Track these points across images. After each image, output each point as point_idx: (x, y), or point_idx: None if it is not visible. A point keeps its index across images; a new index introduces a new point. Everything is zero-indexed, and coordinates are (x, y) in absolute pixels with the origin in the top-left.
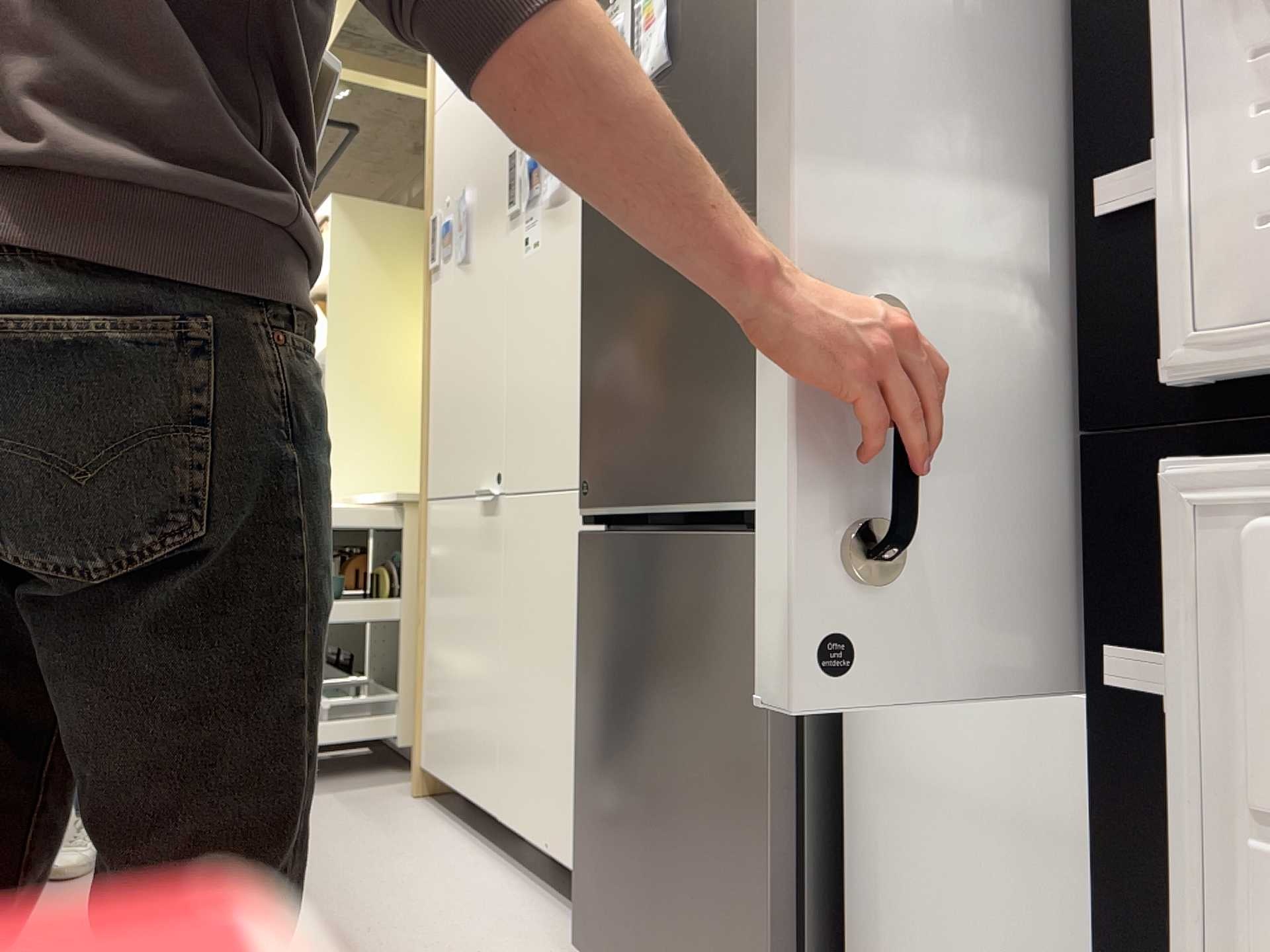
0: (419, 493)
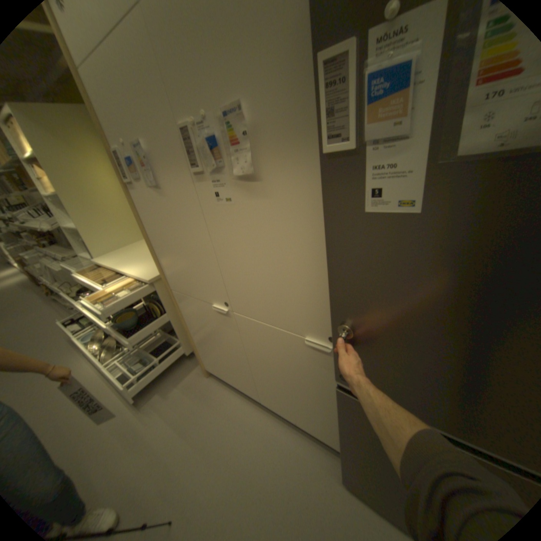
0: (156, 273)
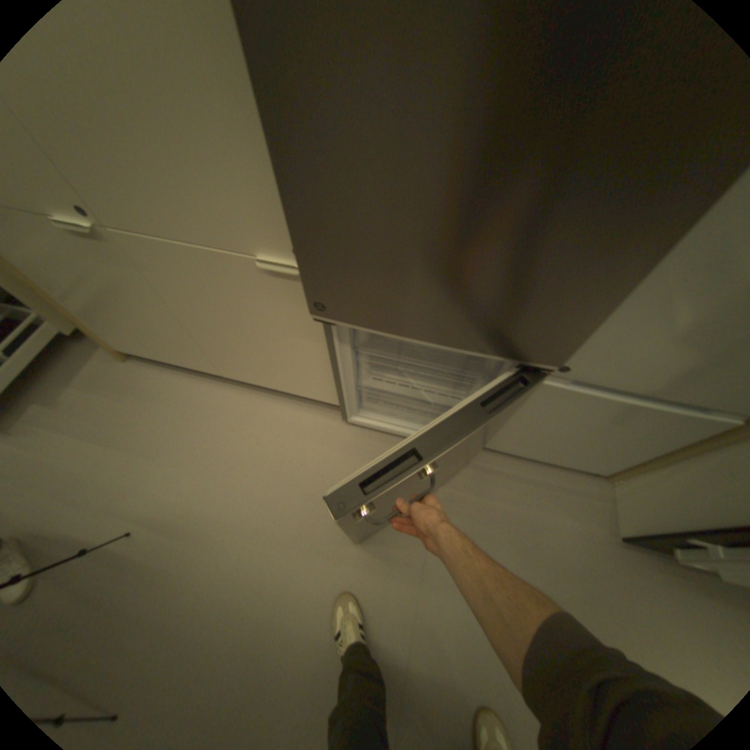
0: None
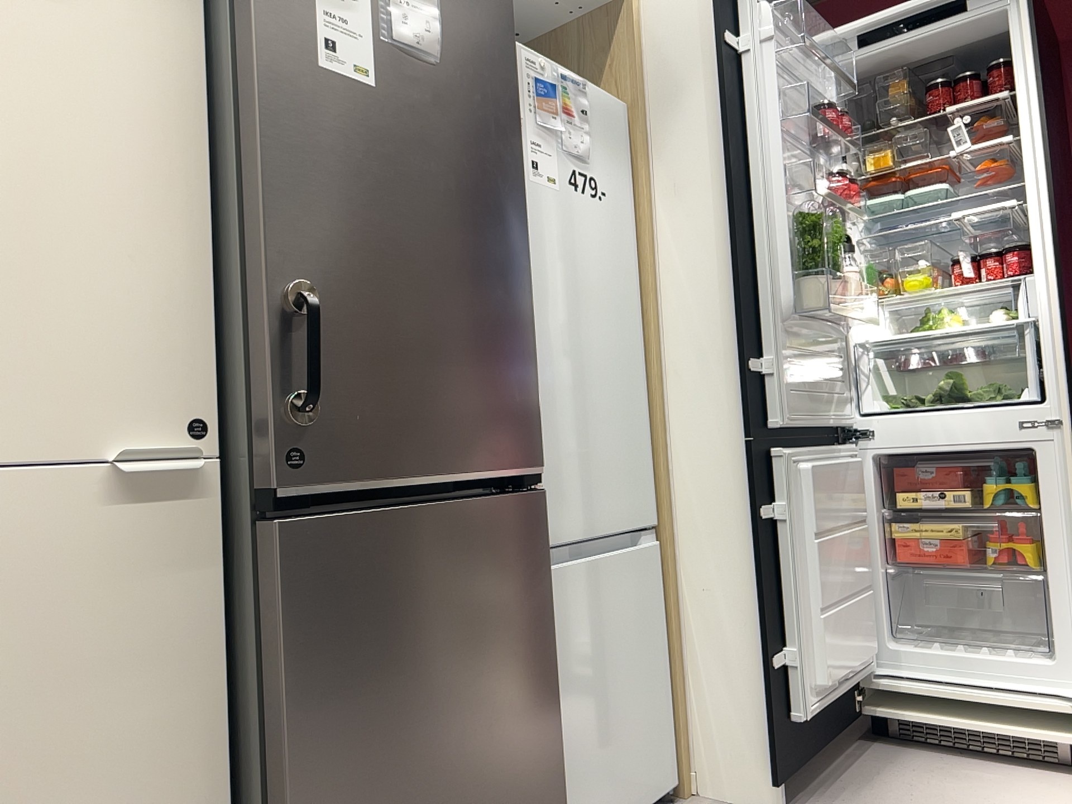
0: None
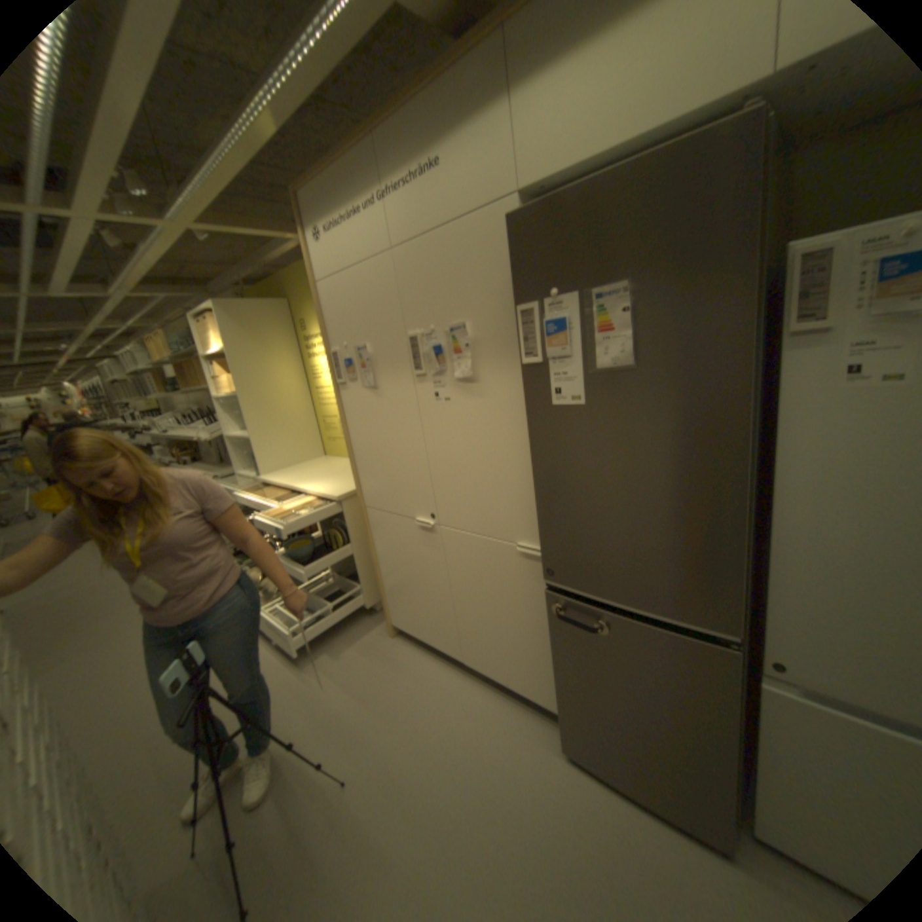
0: (345, 490)
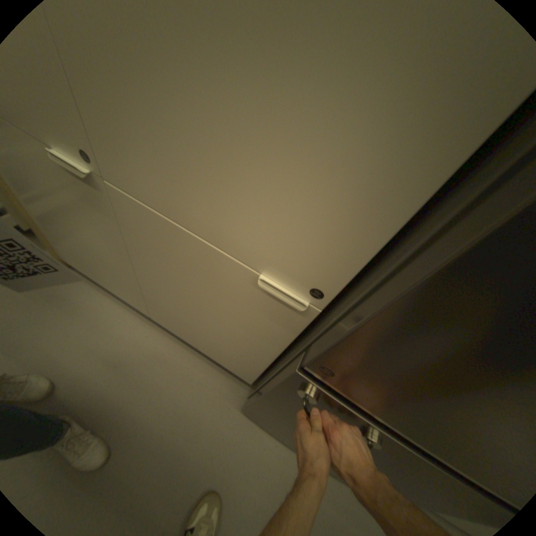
0: None
